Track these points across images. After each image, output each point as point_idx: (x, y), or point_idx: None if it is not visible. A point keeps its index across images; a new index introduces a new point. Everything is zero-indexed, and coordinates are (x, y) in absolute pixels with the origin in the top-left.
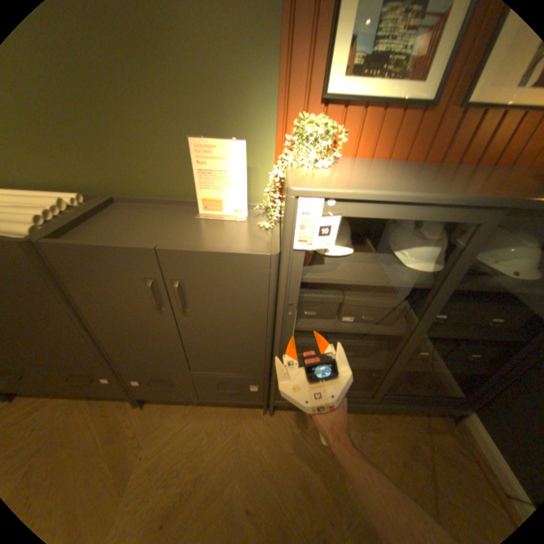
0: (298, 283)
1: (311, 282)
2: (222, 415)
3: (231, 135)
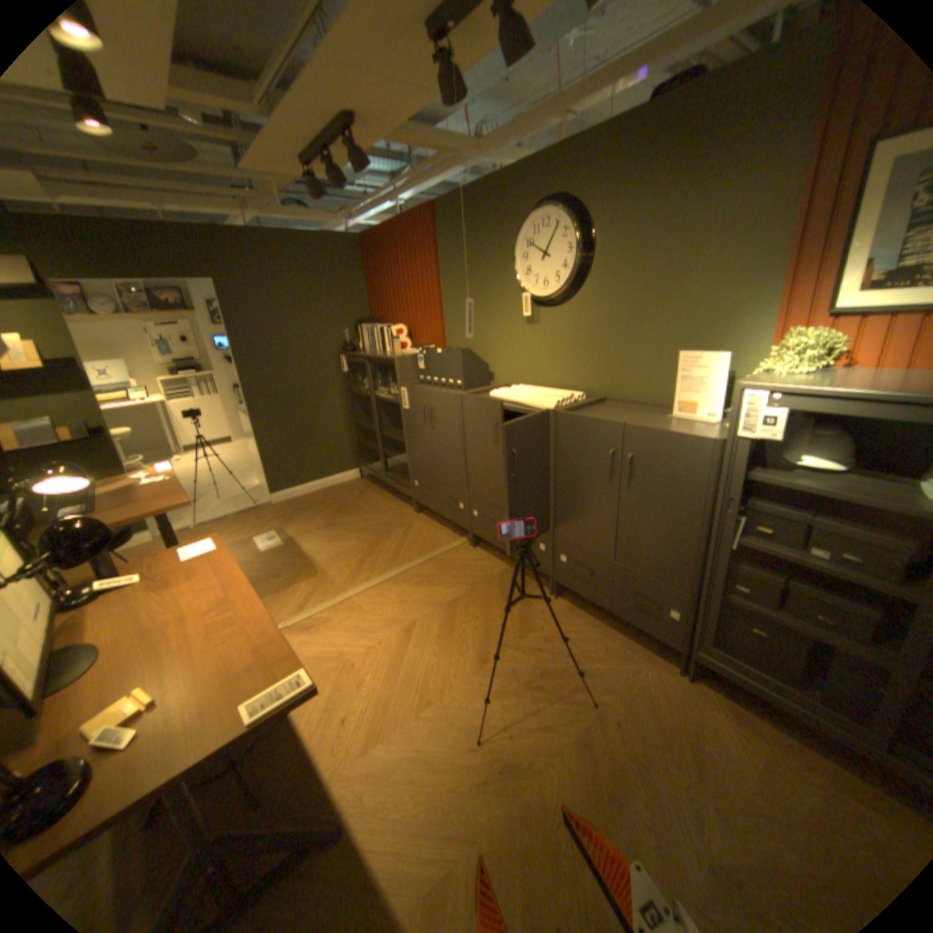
0: (744, 474)
1: (764, 481)
2: (631, 648)
3: (724, 349)
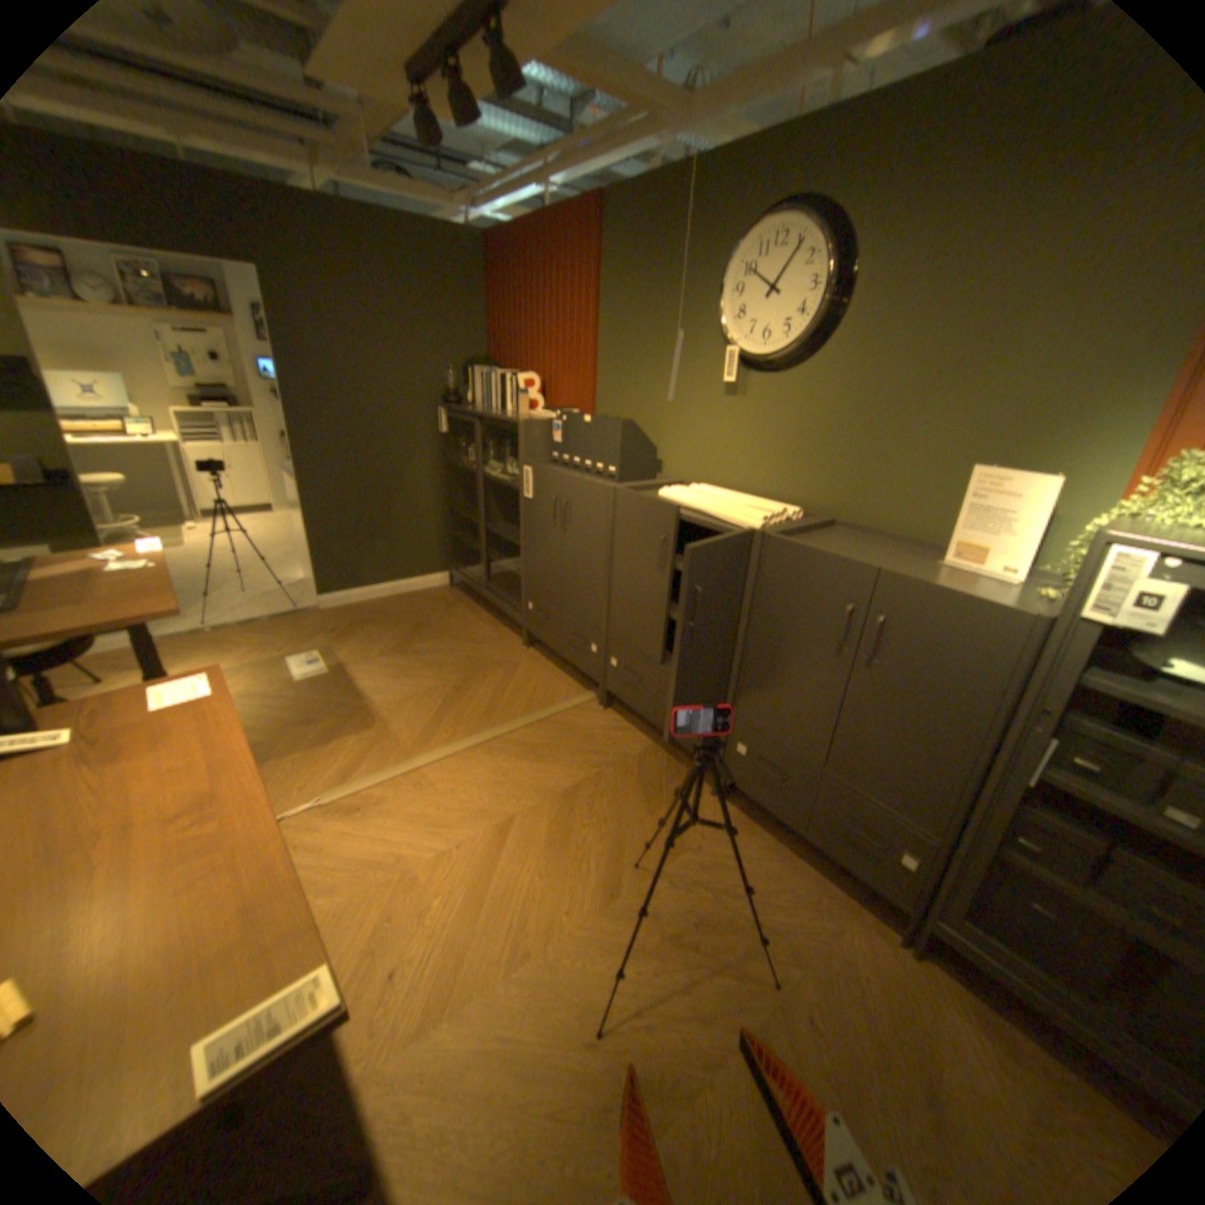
0: (1078, 677)
1: (1108, 692)
2: (829, 893)
3: (1047, 469)
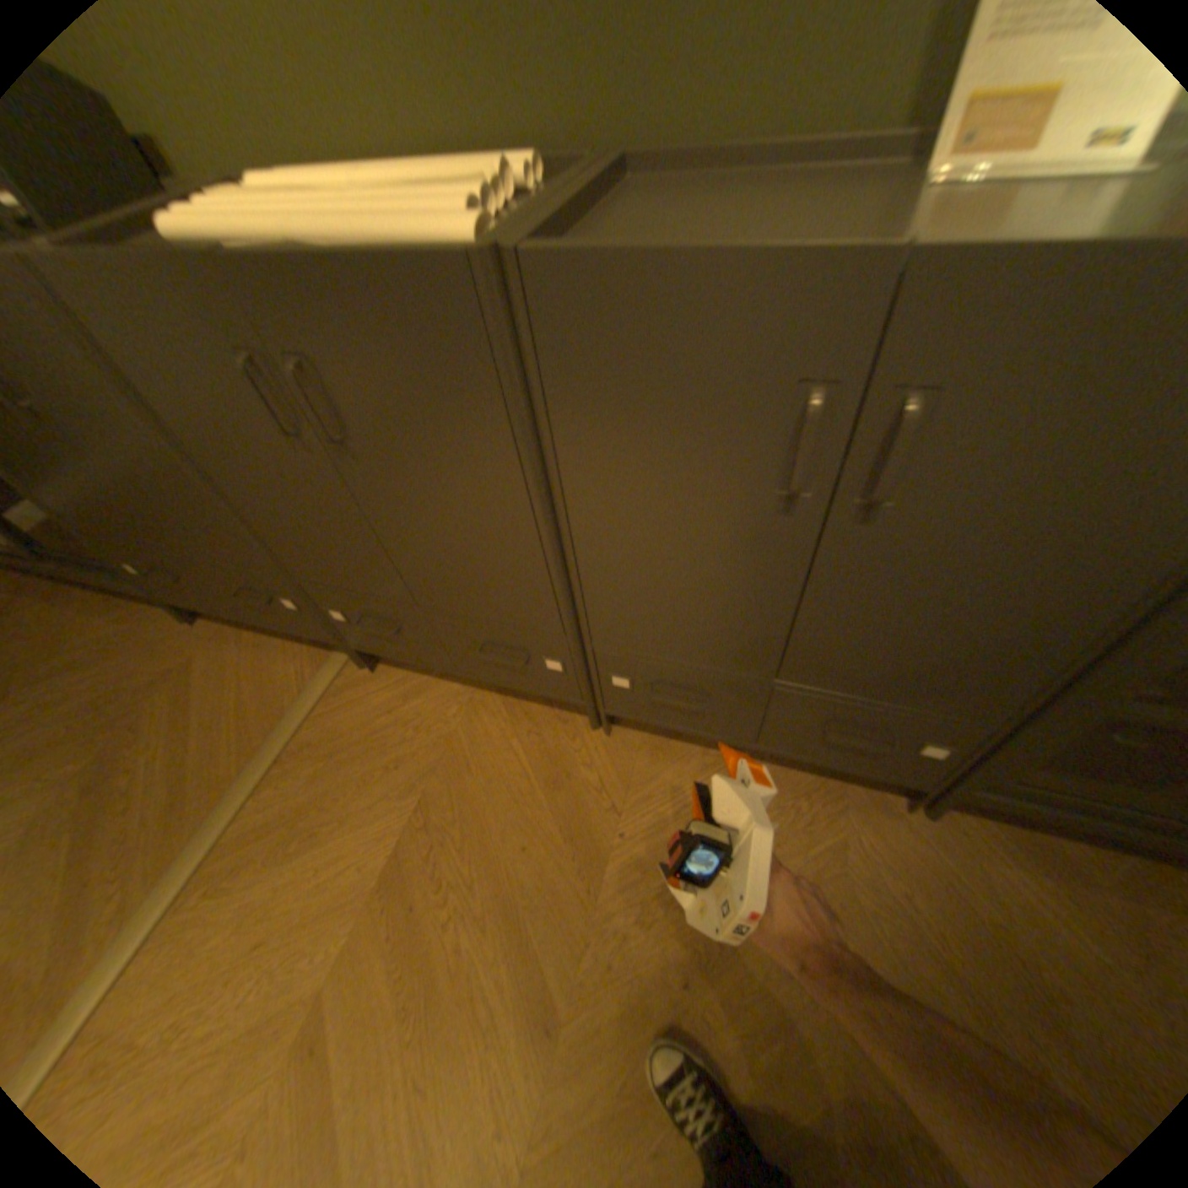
0: None
1: None
2: (798, 789)
3: None
